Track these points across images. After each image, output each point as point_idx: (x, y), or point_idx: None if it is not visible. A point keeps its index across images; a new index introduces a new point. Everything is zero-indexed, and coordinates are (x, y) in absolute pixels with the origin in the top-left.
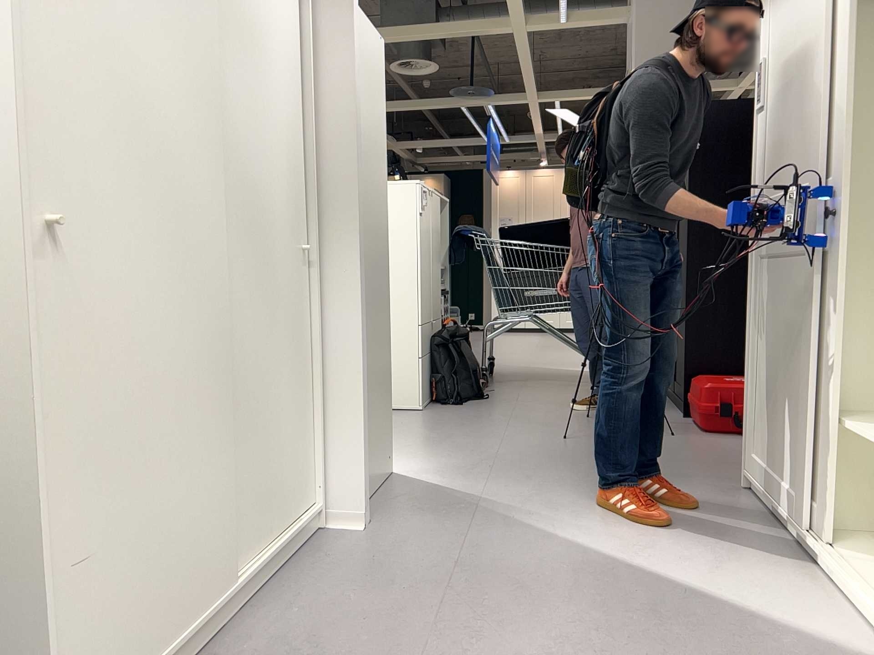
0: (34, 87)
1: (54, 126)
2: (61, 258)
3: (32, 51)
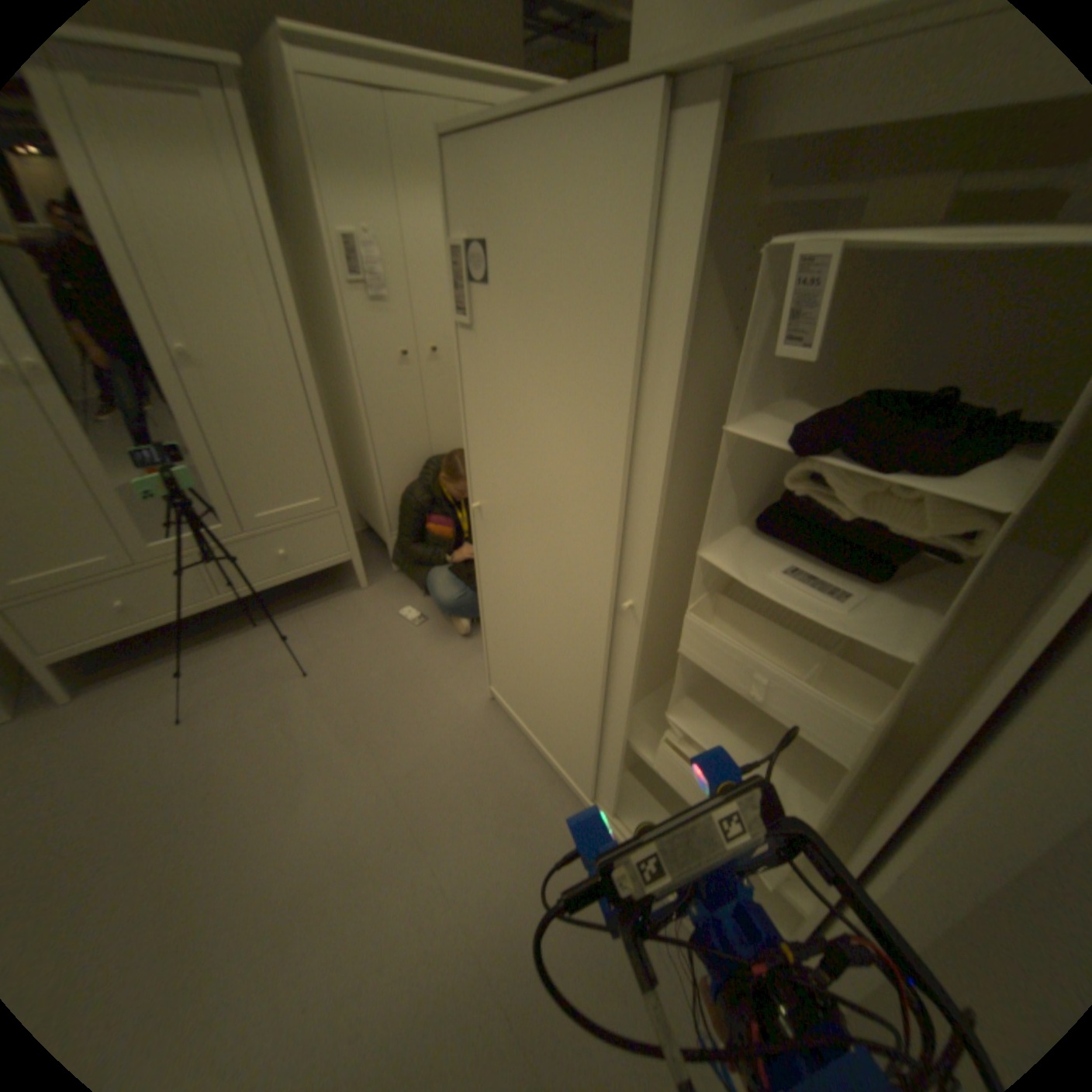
0: (467, 439)
1: (476, 460)
2: (481, 523)
3: (466, 421)
